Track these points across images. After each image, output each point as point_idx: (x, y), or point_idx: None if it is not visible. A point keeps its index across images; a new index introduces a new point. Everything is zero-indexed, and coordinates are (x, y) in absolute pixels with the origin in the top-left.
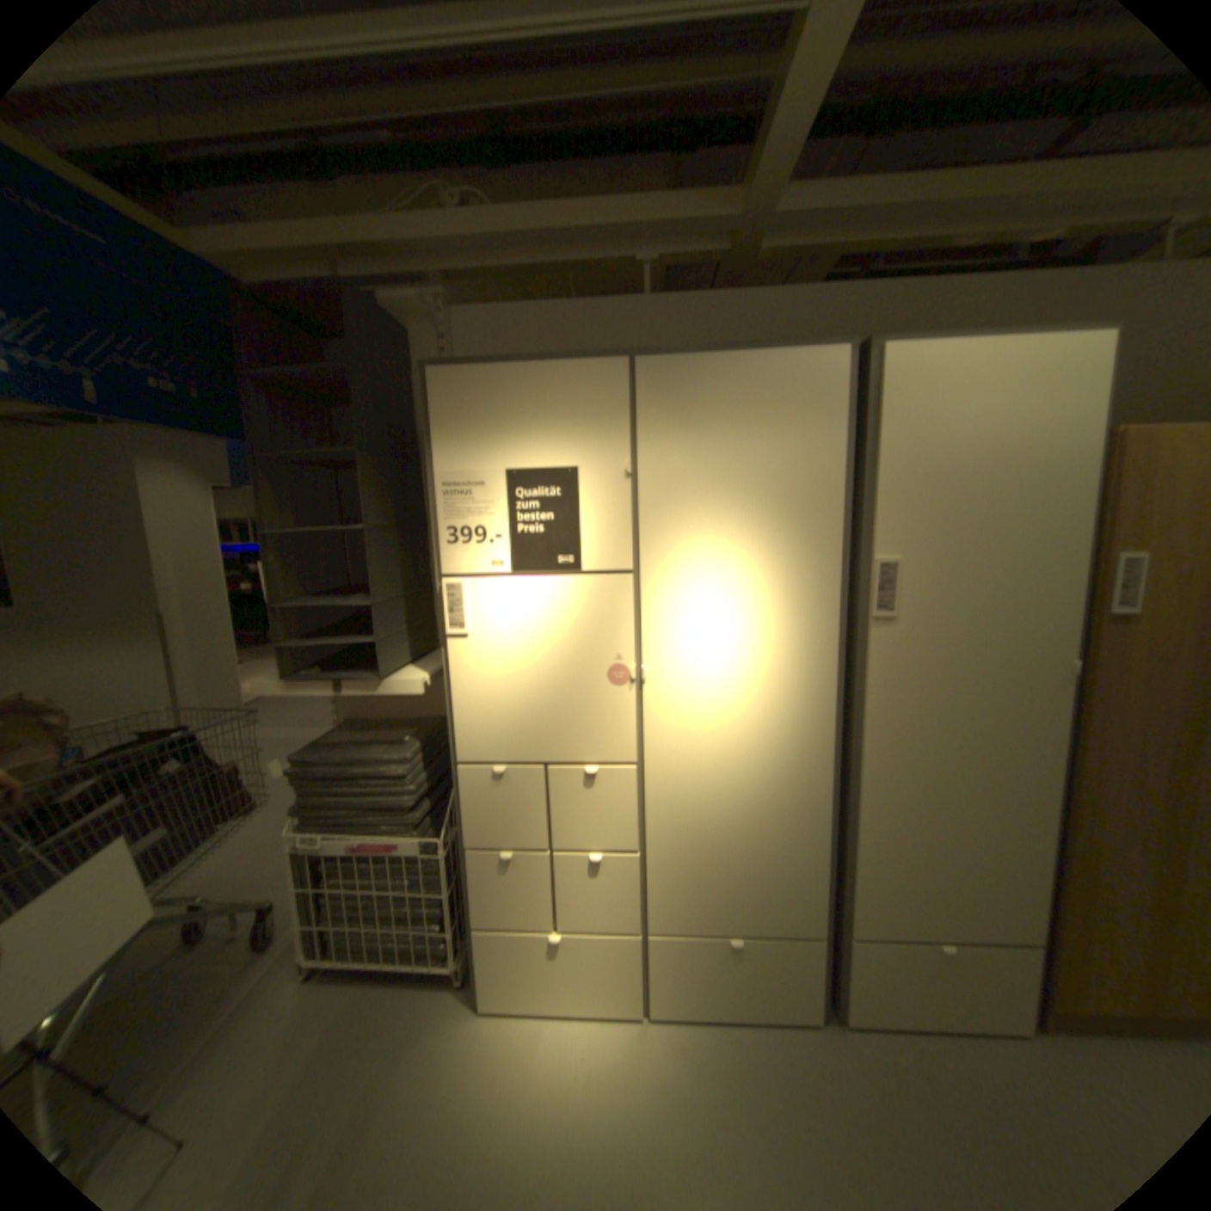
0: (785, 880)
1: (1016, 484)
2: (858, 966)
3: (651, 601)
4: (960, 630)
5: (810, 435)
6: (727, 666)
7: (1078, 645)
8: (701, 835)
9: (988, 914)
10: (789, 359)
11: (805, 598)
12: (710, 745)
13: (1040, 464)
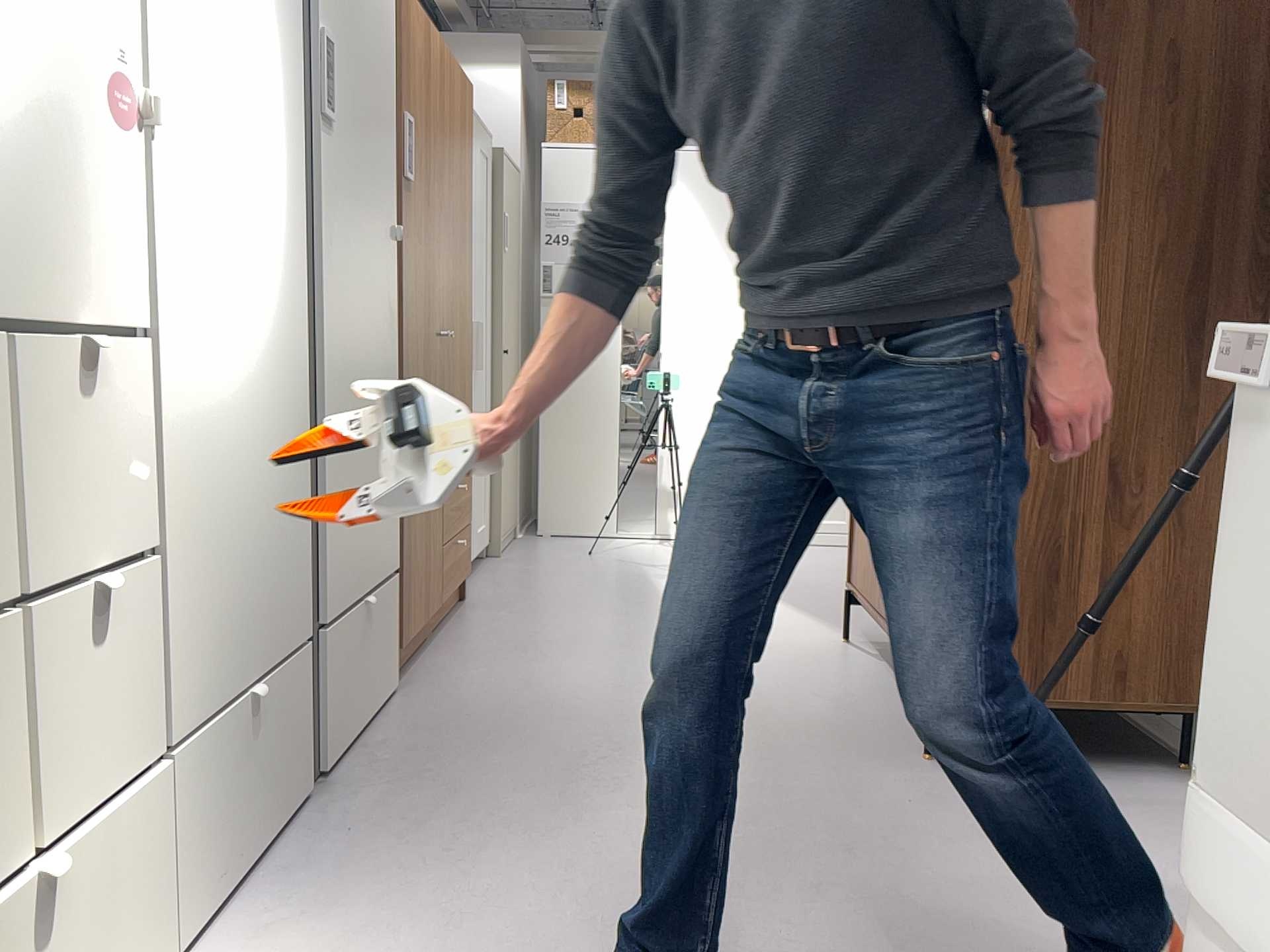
0: (280, 550)
1: None
2: (326, 667)
3: None
4: (355, 160)
5: None
6: (226, 137)
7: (394, 206)
8: (212, 488)
9: (378, 542)
10: None
11: (279, 51)
12: (215, 295)
13: None
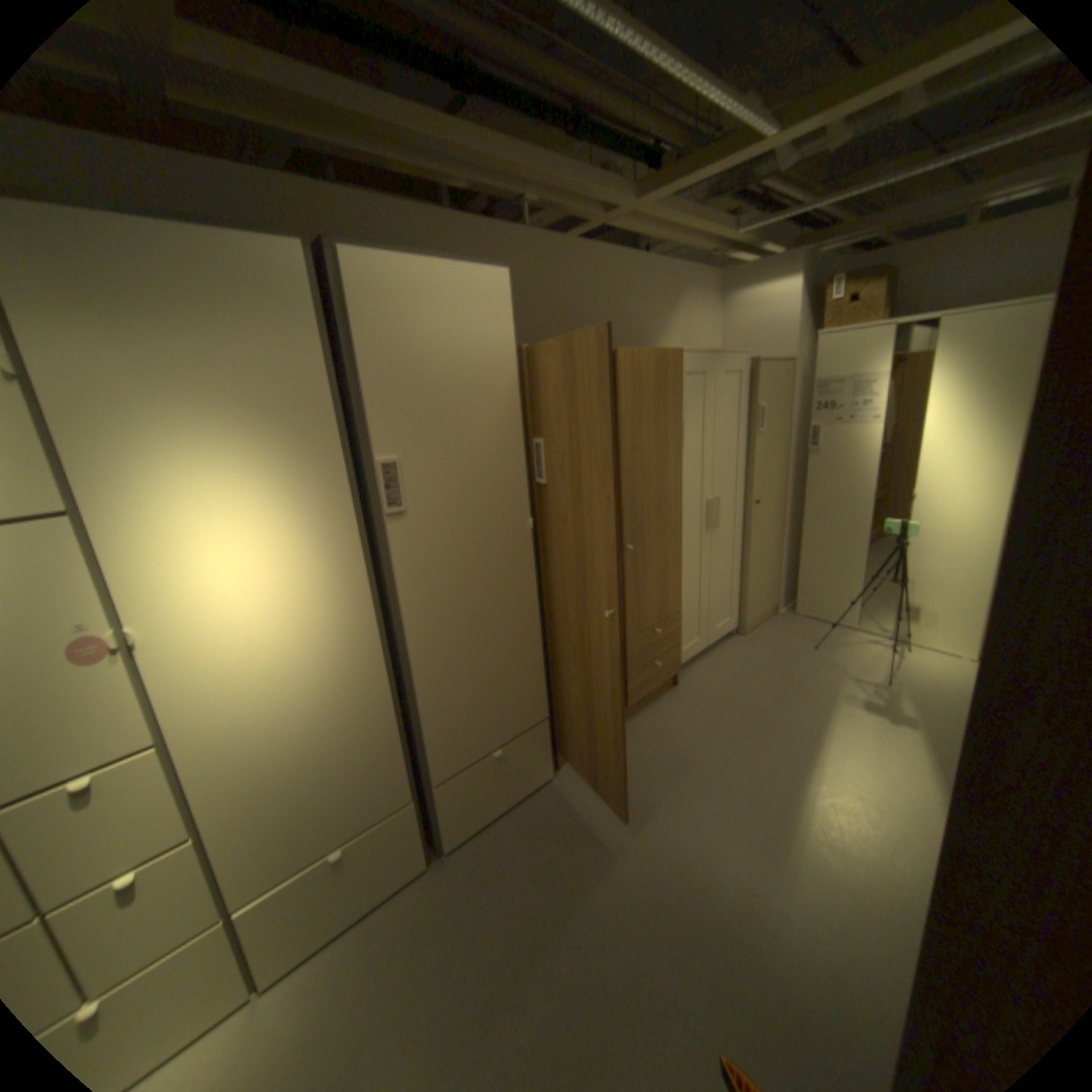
0: (364, 774)
1: (469, 389)
2: (439, 805)
3: (113, 545)
4: (455, 512)
5: (279, 335)
6: (247, 596)
7: (528, 508)
8: (265, 780)
9: (514, 715)
10: (231, 243)
11: (317, 507)
12: (250, 686)
13: (481, 372)
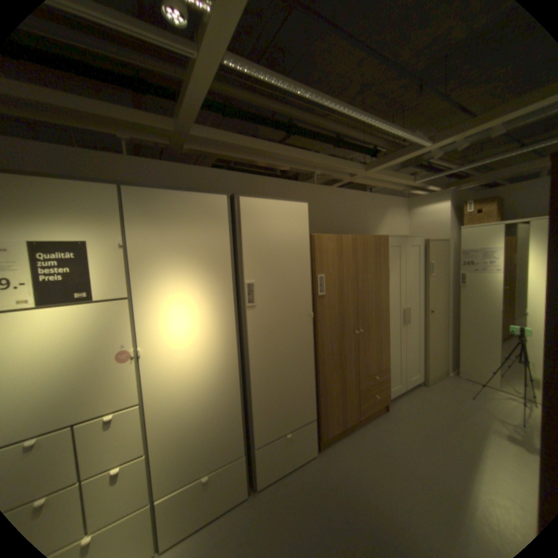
0: (223, 435)
1: (287, 252)
2: (257, 460)
3: (141, 312)
4: (277, 307)
5: (214, 231)
6: (186, 339)
7: (311, 307)
8: (180, 430)
9: (298, 415)
10: (202, 197)
11: (219, 301)
12: (181, 381)
13: (293, 245)
